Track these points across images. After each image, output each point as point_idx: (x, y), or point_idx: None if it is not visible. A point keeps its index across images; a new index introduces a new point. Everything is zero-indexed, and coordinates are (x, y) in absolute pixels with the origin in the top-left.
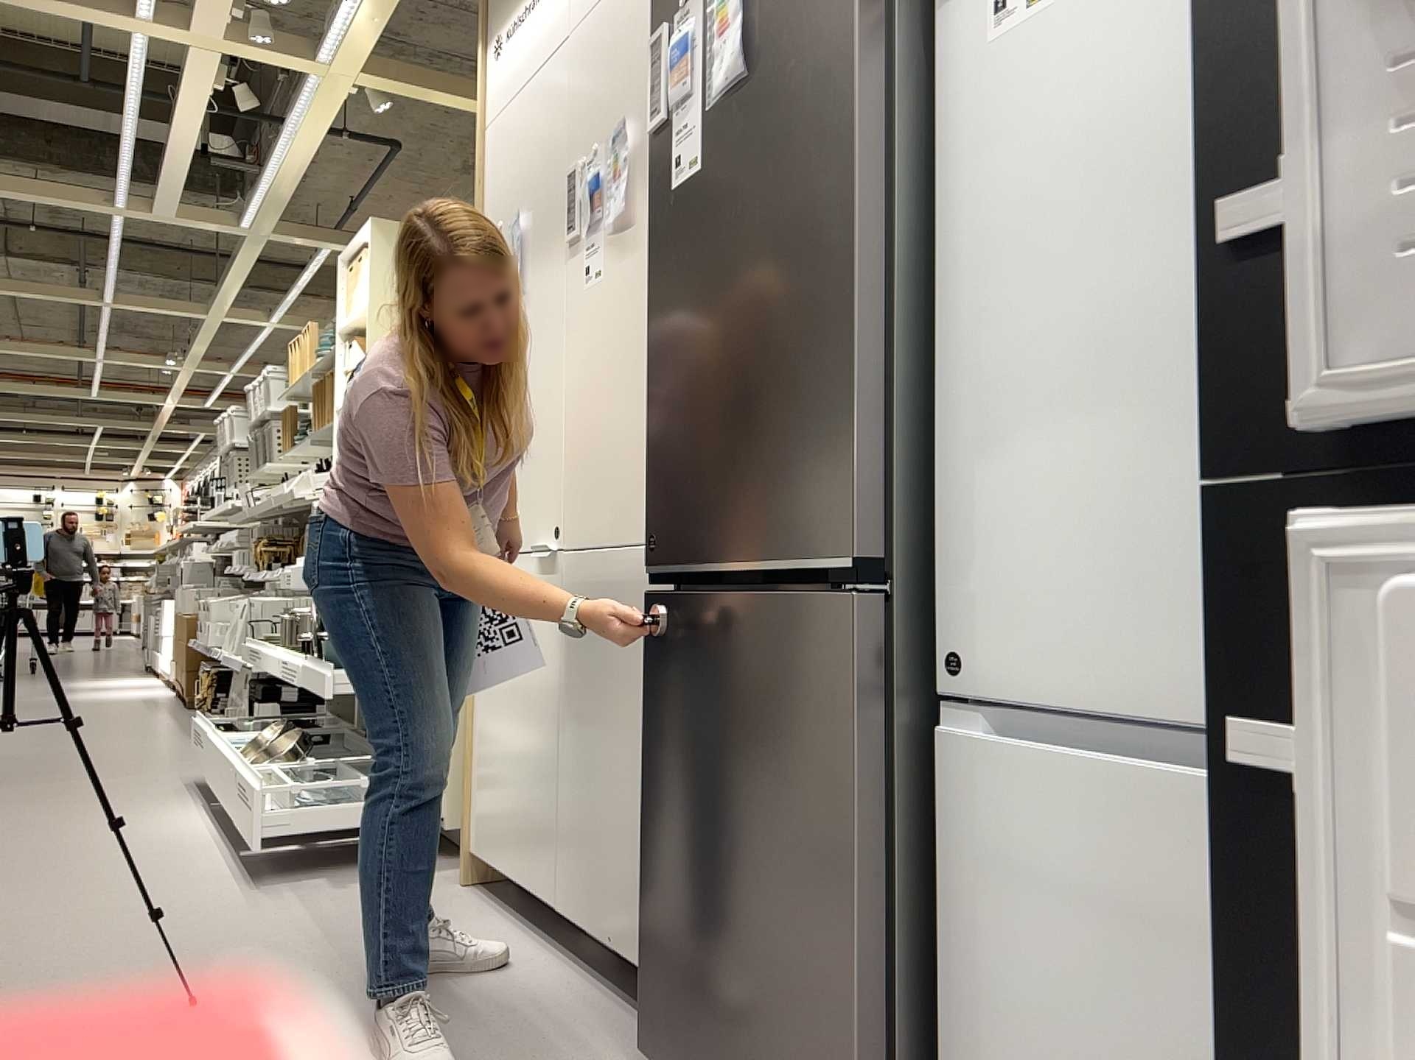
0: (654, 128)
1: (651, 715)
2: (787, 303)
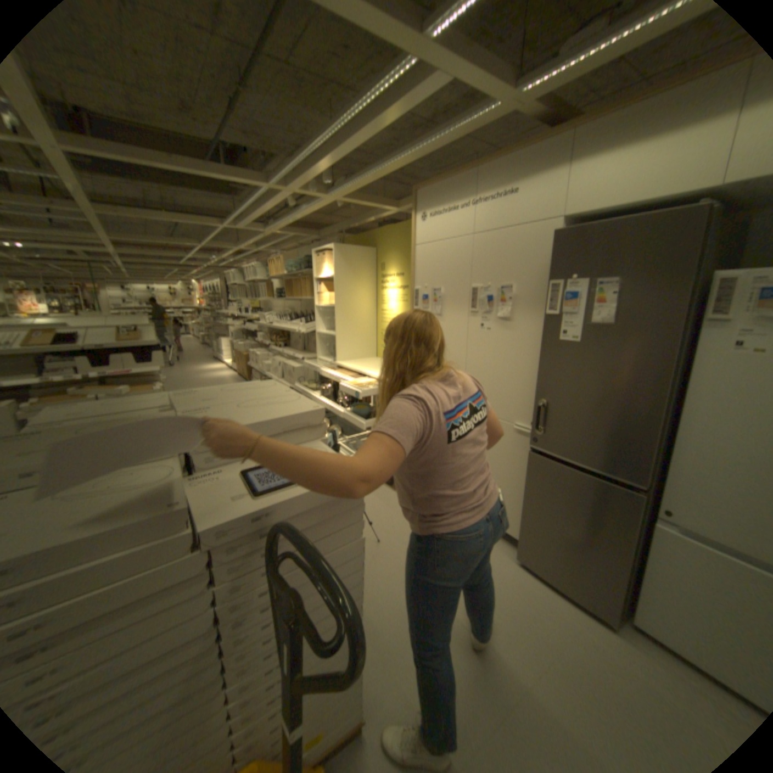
0: (550, 313)
1: (529, 484)
2: (624, 406)
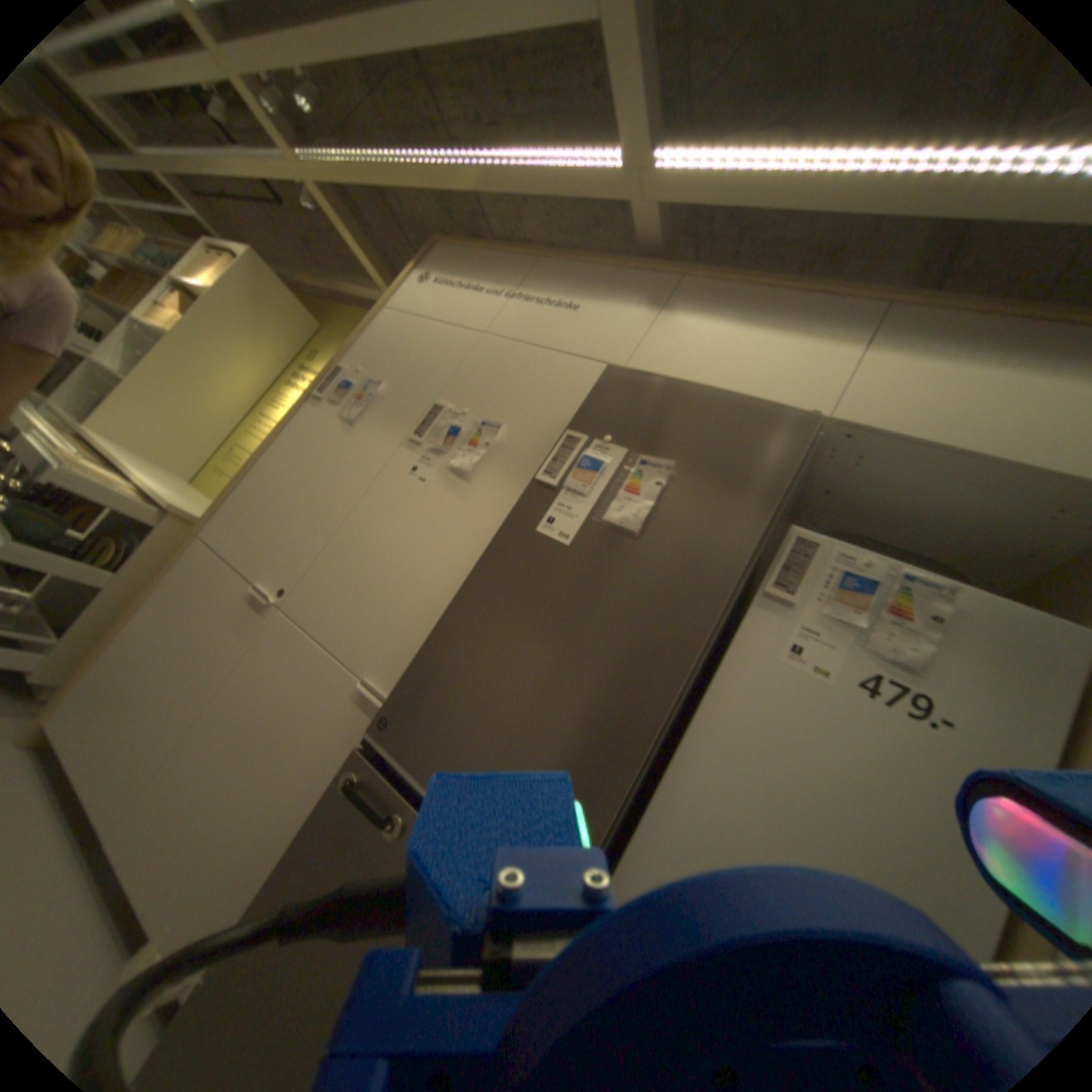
0: (541, 483)
1: (311, 839)
2: (593, 698)
